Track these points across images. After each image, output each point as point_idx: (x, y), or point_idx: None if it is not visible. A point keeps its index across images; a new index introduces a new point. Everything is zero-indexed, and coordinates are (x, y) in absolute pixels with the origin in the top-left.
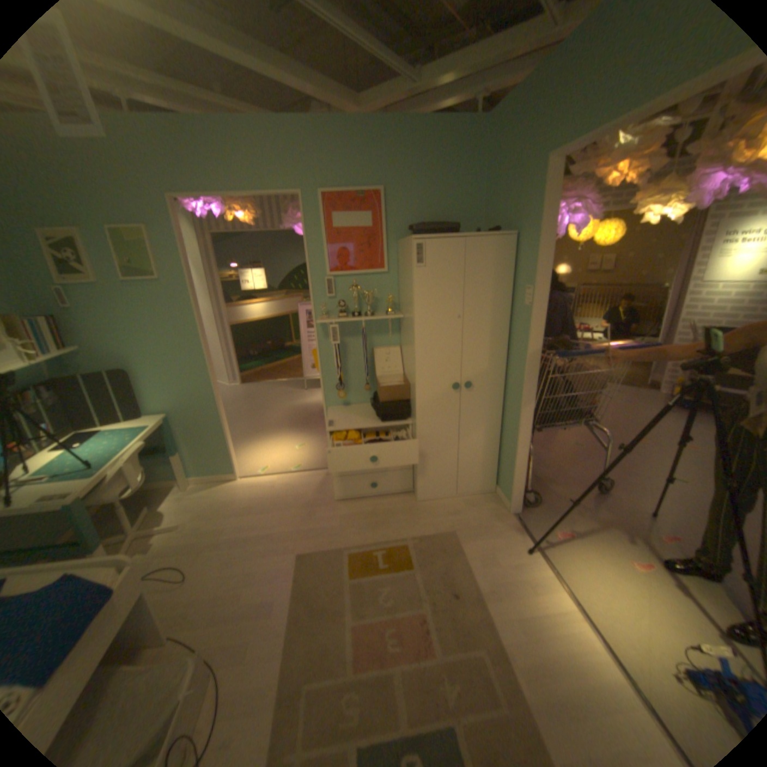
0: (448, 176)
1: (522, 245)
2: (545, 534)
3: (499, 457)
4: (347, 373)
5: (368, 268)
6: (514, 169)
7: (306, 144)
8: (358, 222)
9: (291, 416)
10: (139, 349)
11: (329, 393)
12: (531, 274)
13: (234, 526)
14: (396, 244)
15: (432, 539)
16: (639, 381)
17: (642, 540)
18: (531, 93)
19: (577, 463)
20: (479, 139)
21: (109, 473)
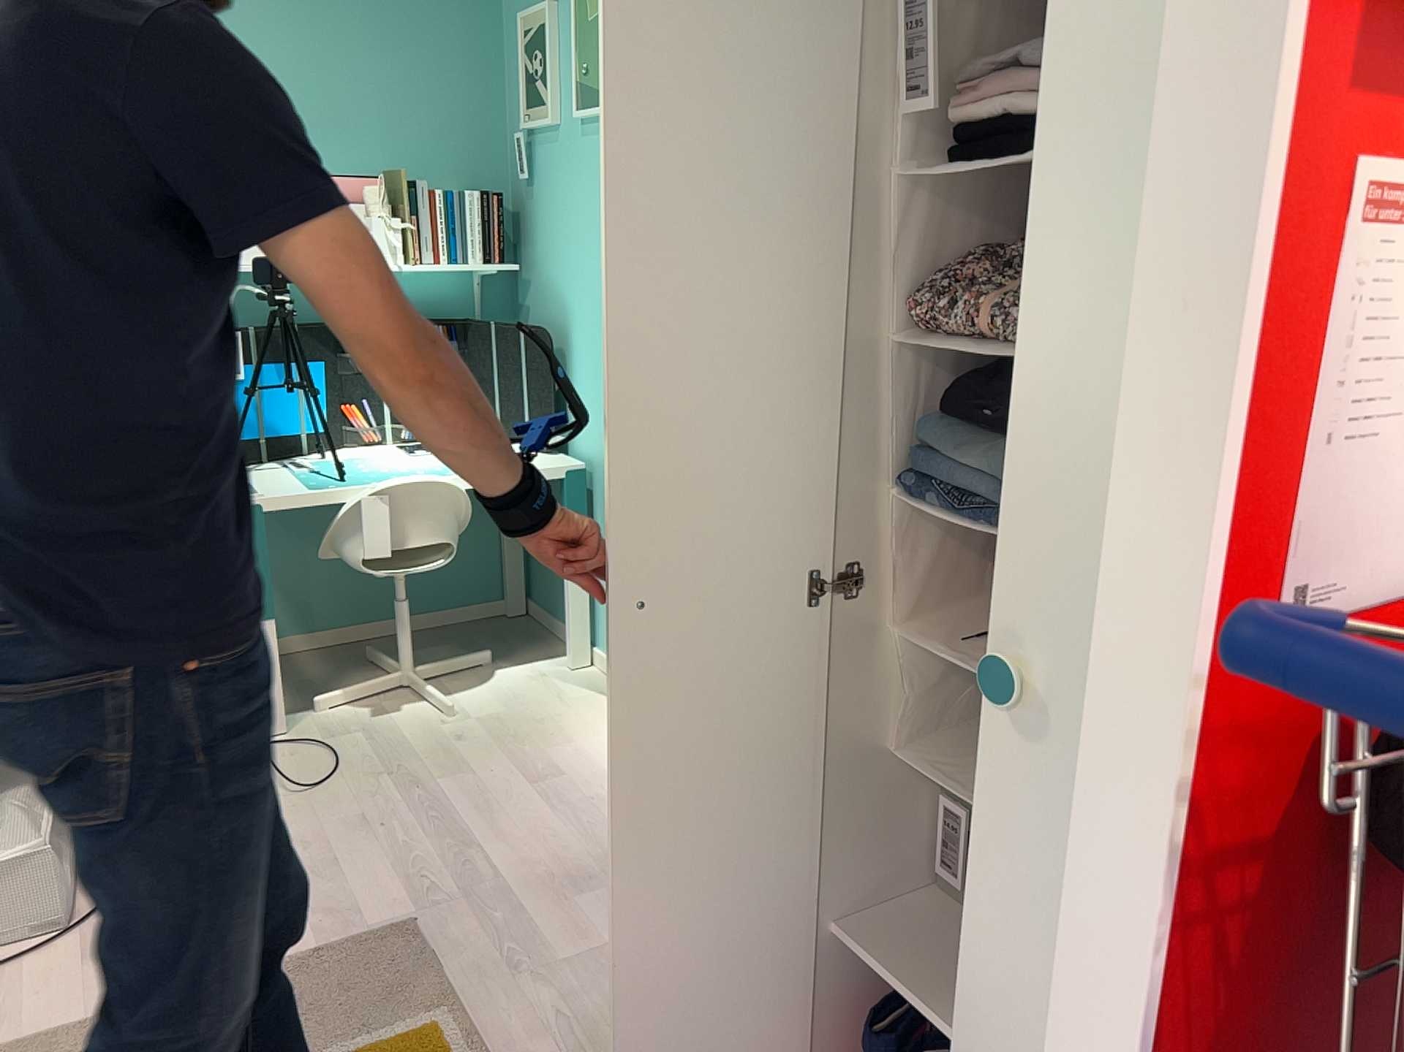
0: None
1: None
2: None
3: None
4: None
5: None
6: None
7: None
8: None
9: None
10: (581, 289)
11: None
12: None
13: (487, 779)
14: None
15: None
16: None
17: None
18: None
19: None
20: None
21: (353, 503)
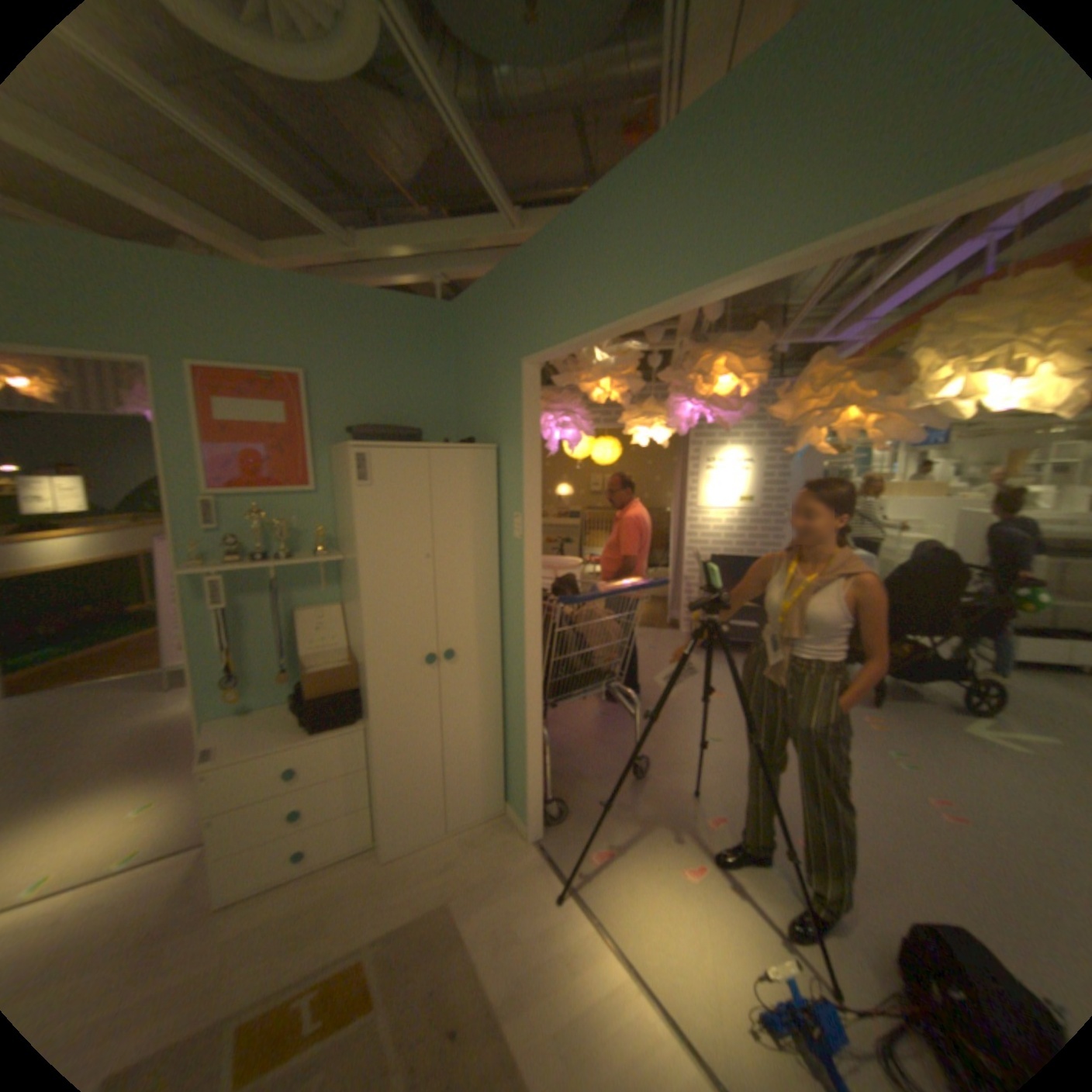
0: (401, 369)
1: (503, 463)
2: (576, 863)
3: (503, 757)
4: (241, 657)
5: (279, 486)
6: (485, 372)
7: (160, 292)
8: (259, 415)
9: (122, 751)
10: None
11: (203, 698)
12: (517, 500)
13: None
14: (326, 453)
15: (405, 934)
16: (657, 622)
17: (687, 835)
18: (494, 292)
19: (604, 742)
20: (440, 332)
21: None
